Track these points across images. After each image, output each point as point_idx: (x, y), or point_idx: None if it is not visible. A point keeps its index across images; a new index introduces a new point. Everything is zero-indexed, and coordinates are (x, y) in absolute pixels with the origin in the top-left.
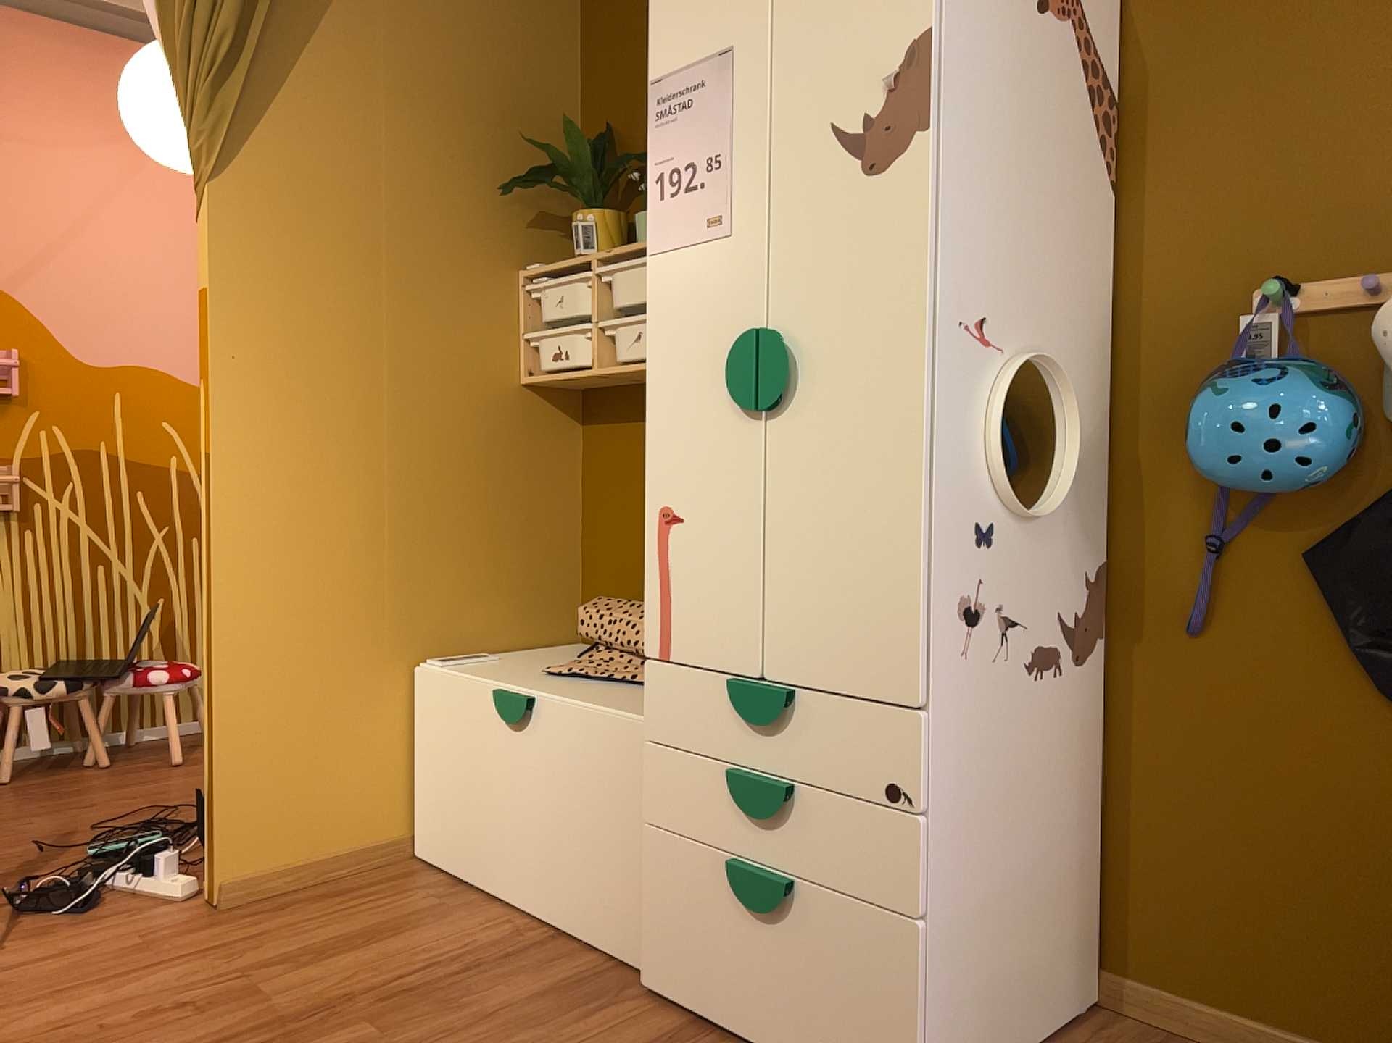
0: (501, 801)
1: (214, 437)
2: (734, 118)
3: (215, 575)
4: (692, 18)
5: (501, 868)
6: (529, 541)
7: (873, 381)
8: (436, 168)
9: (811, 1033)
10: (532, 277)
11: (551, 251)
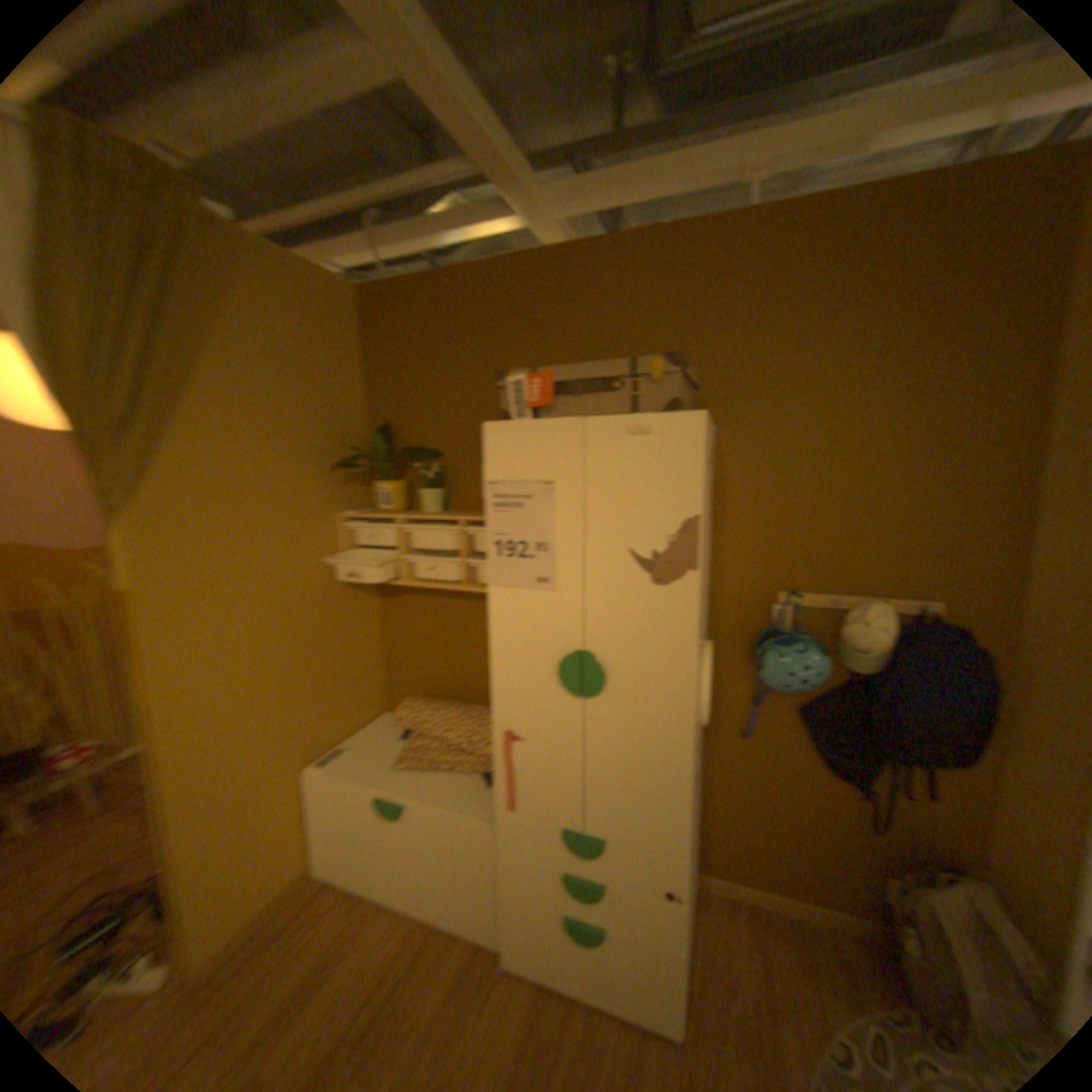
0: (379, 857)
1: (141, 698)
2: (554, 525)
3: (156, 789)
4: (517, 451)
5: (382, 892)
6: (354, 669)
7: (656, 696)
8: (278, 461)
9: (615, 998)
10: (345, 520)
11: (351, 496)
